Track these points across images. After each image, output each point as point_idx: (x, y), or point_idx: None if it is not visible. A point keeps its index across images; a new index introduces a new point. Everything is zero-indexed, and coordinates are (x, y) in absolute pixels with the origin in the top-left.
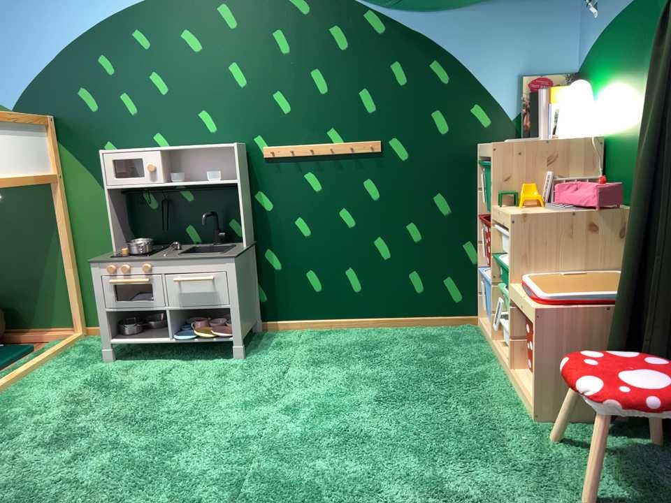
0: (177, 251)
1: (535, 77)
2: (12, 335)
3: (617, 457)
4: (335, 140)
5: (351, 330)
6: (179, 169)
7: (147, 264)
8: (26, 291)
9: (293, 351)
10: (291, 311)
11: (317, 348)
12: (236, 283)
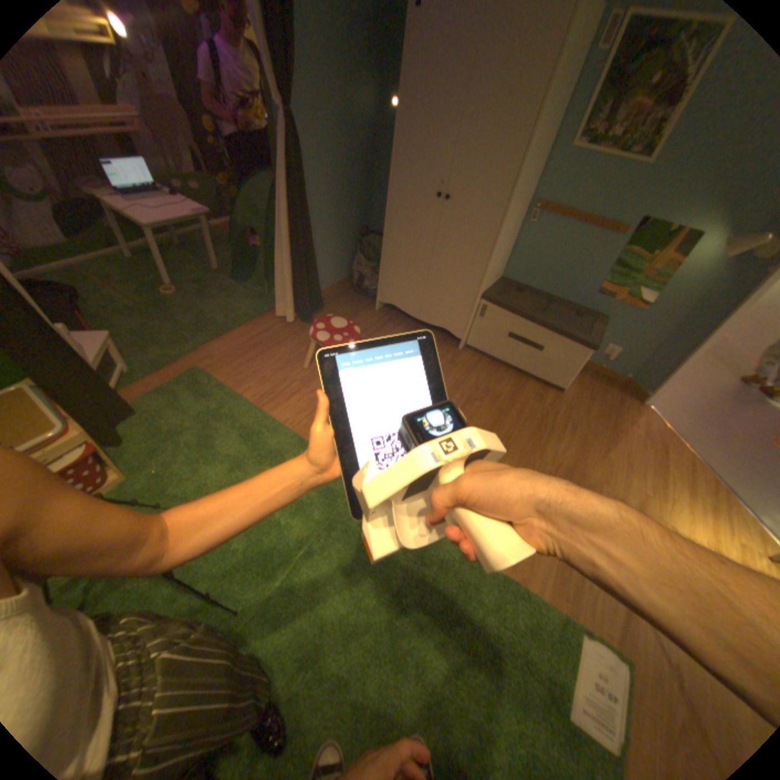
0: None
1: None
2: None
3: (144, 436)
4: None
5: None
6: None
7: None
8: None
9: None
10: None
11: None
12: None
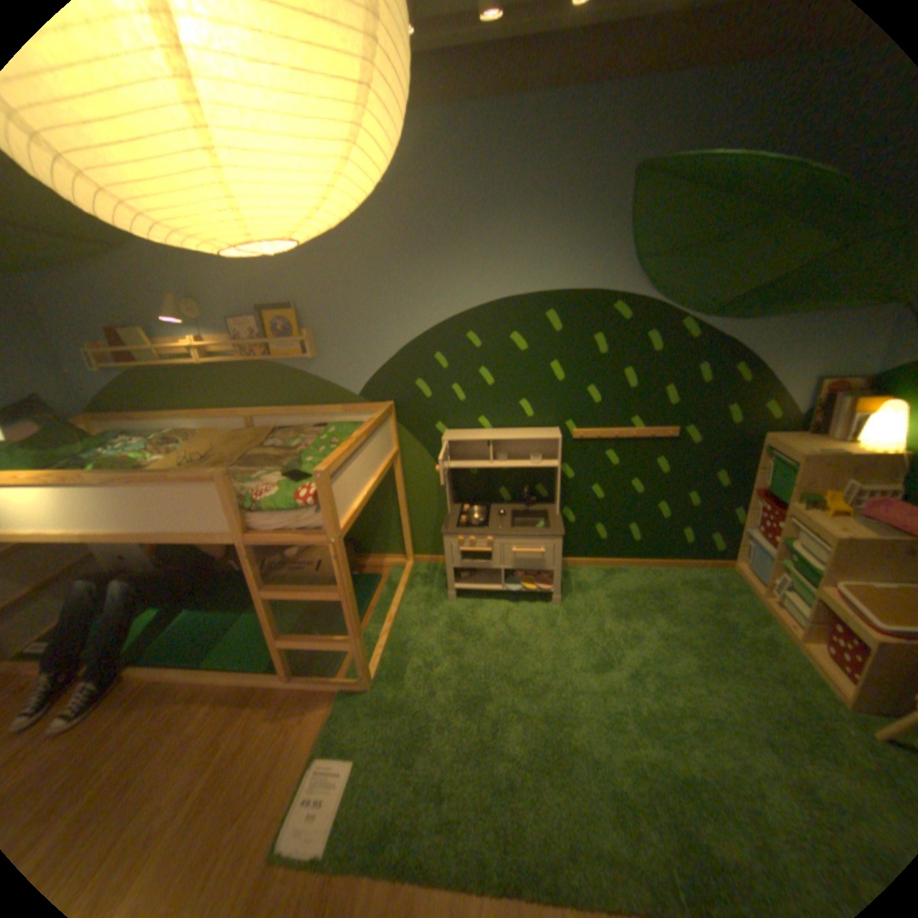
0: (504, 519)
1: (836, 381)
2: (358, 562)
3: None
4: (637, 427)
5: (629, 570)
6: (499, 448)
7: (489, 538)
8: (367, 530)
9: (595, 596)
10: (580, 552)
11: (612, 593)
12: (561, 555)
